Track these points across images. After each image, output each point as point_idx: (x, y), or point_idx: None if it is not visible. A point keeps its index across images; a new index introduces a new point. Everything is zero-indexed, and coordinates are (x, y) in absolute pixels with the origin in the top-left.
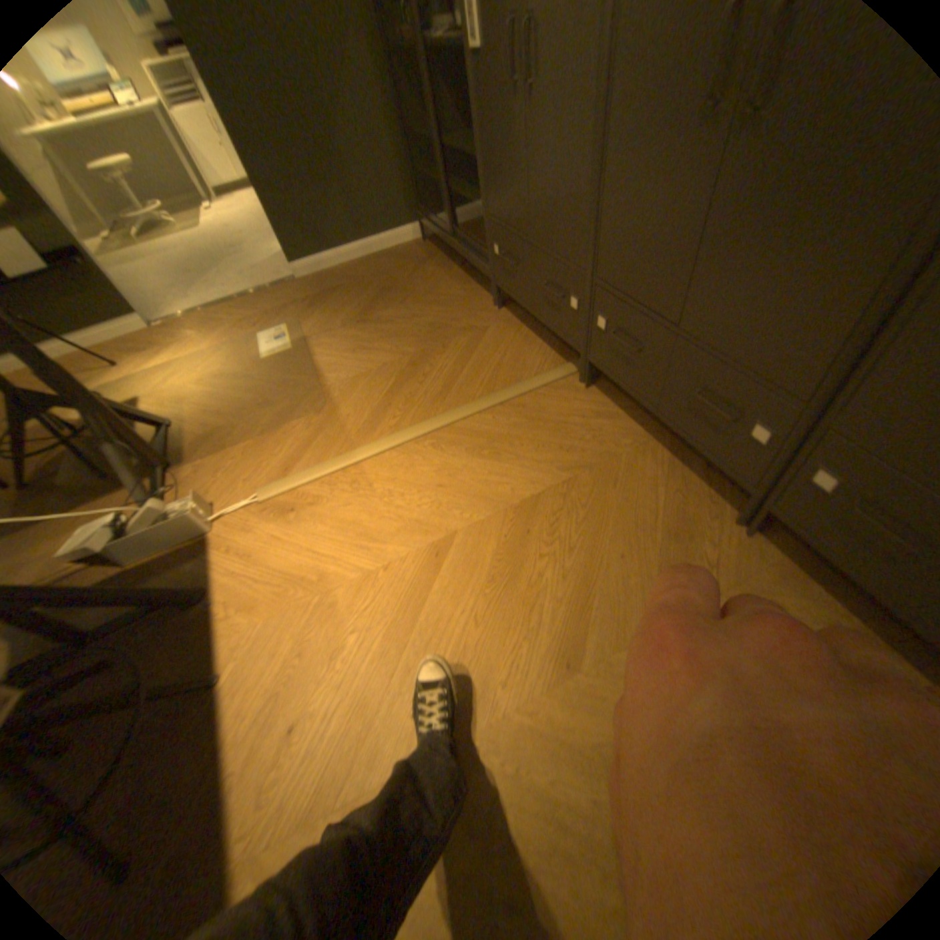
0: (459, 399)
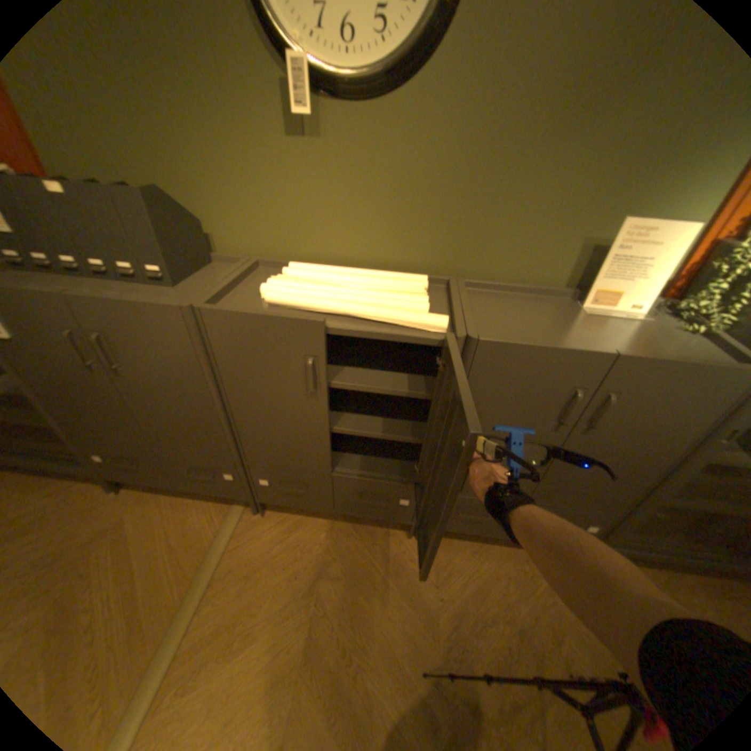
0: (160, 617)
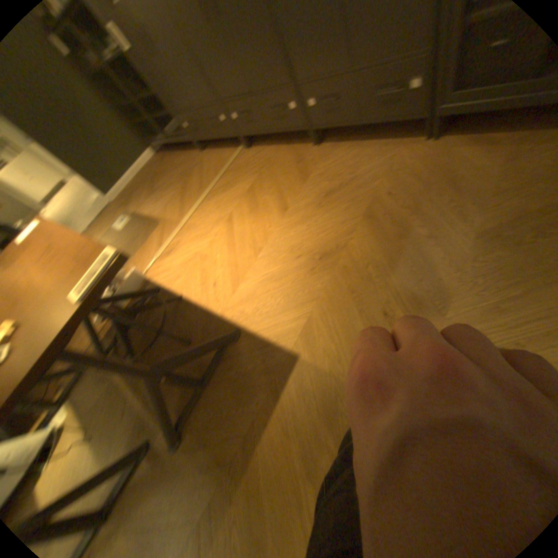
0: (207, 184)
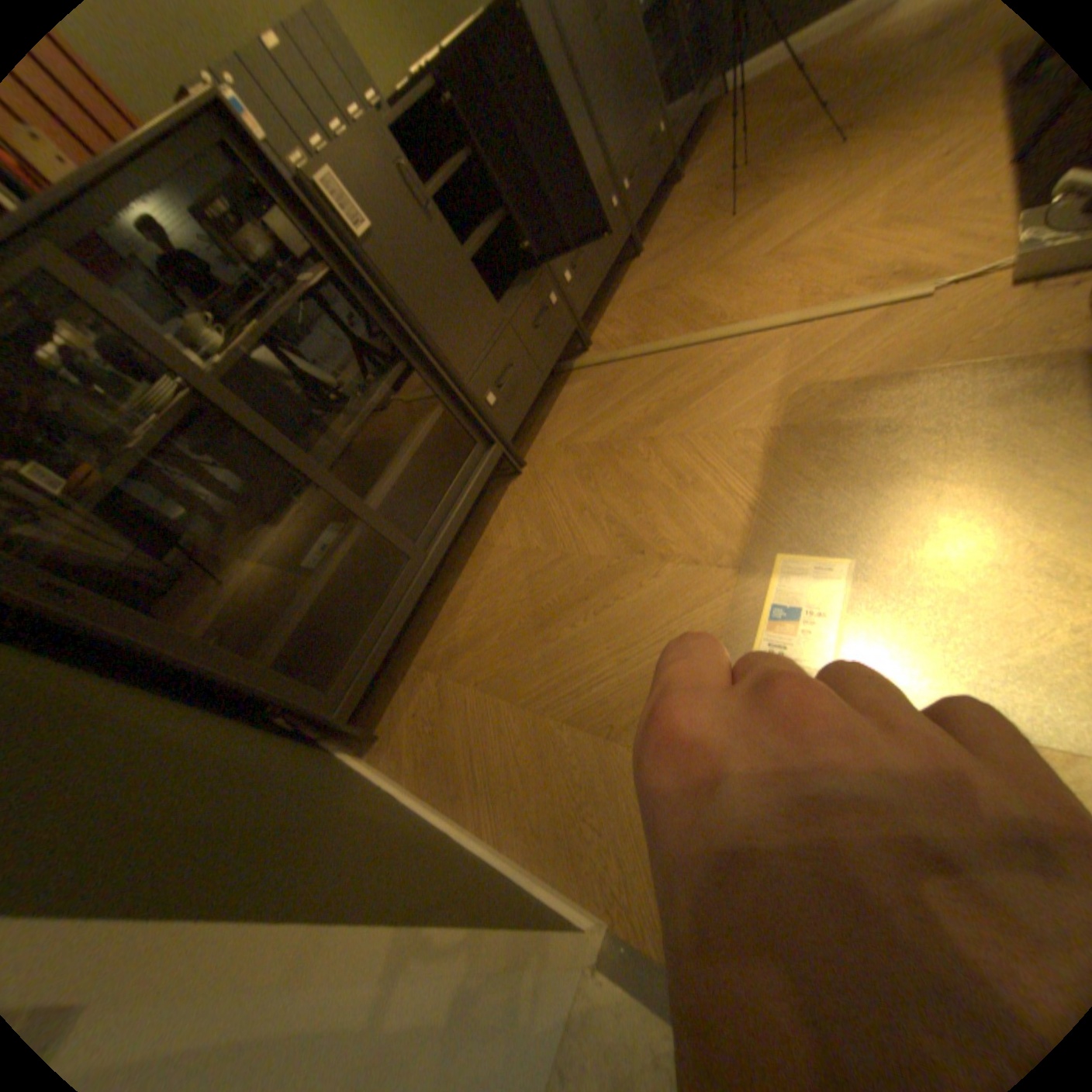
0: (666, 357)
